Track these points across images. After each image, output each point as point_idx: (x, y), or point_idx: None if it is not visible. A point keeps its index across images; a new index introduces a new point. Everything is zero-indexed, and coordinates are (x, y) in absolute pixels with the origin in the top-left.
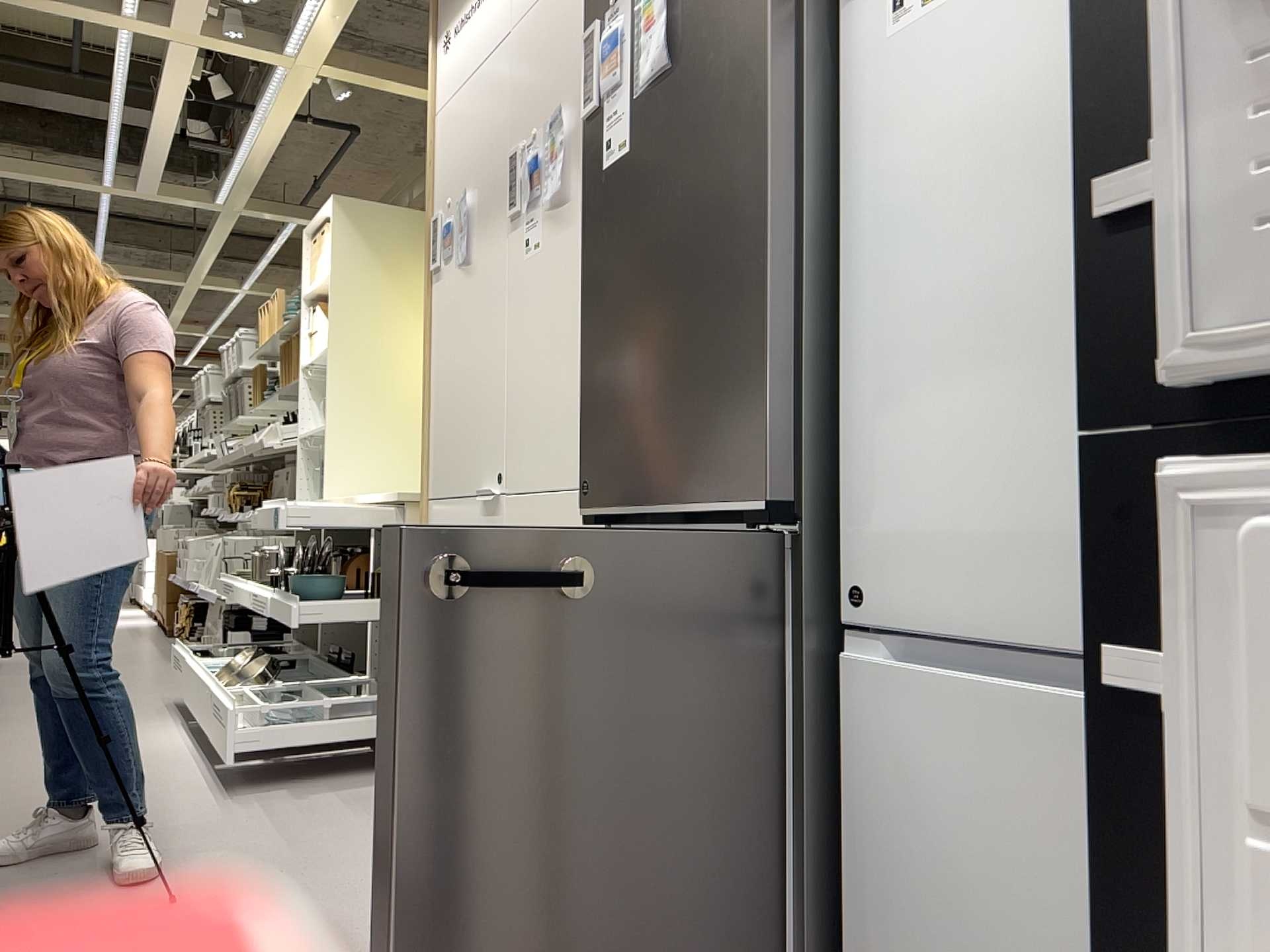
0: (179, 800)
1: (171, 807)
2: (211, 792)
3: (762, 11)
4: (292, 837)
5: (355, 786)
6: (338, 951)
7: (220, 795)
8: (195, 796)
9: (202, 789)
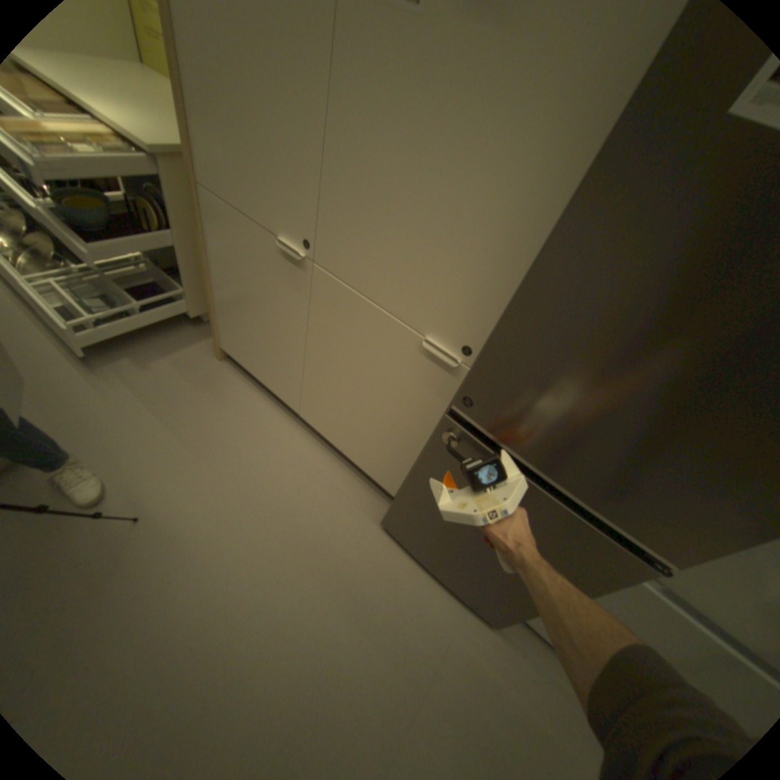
0: (53, 378)
1: (54, 389)
2: (73, 364)
3: None
4: (168, 418)
5: (174, 348)
6: (265, 539)
7: (83, 368)
8: (63, 371)
9: (63, 361)
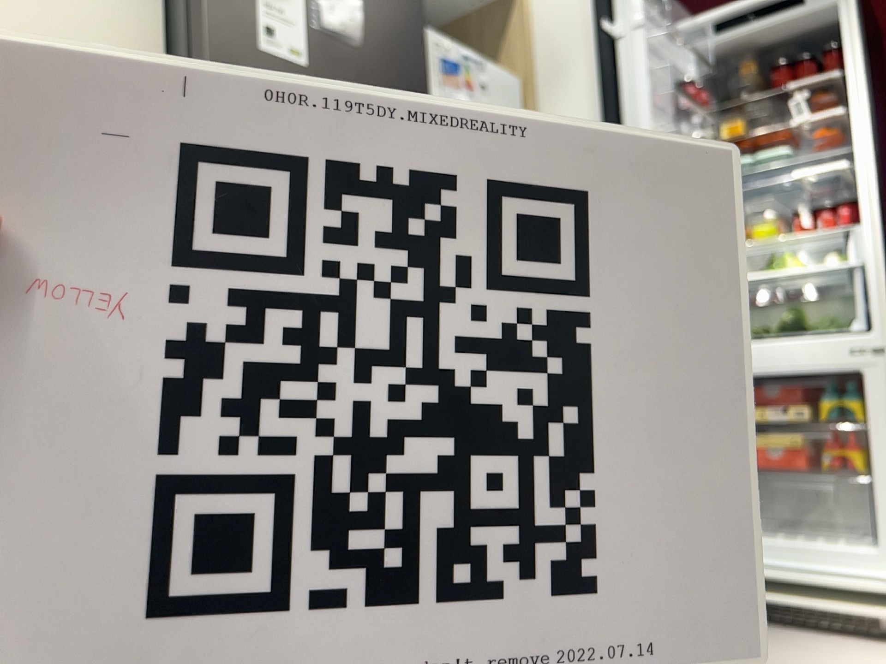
0: None
1: None
2: None
3: (424, 82)
4: None
5: None
6: None
7: None
8: None
9: None
